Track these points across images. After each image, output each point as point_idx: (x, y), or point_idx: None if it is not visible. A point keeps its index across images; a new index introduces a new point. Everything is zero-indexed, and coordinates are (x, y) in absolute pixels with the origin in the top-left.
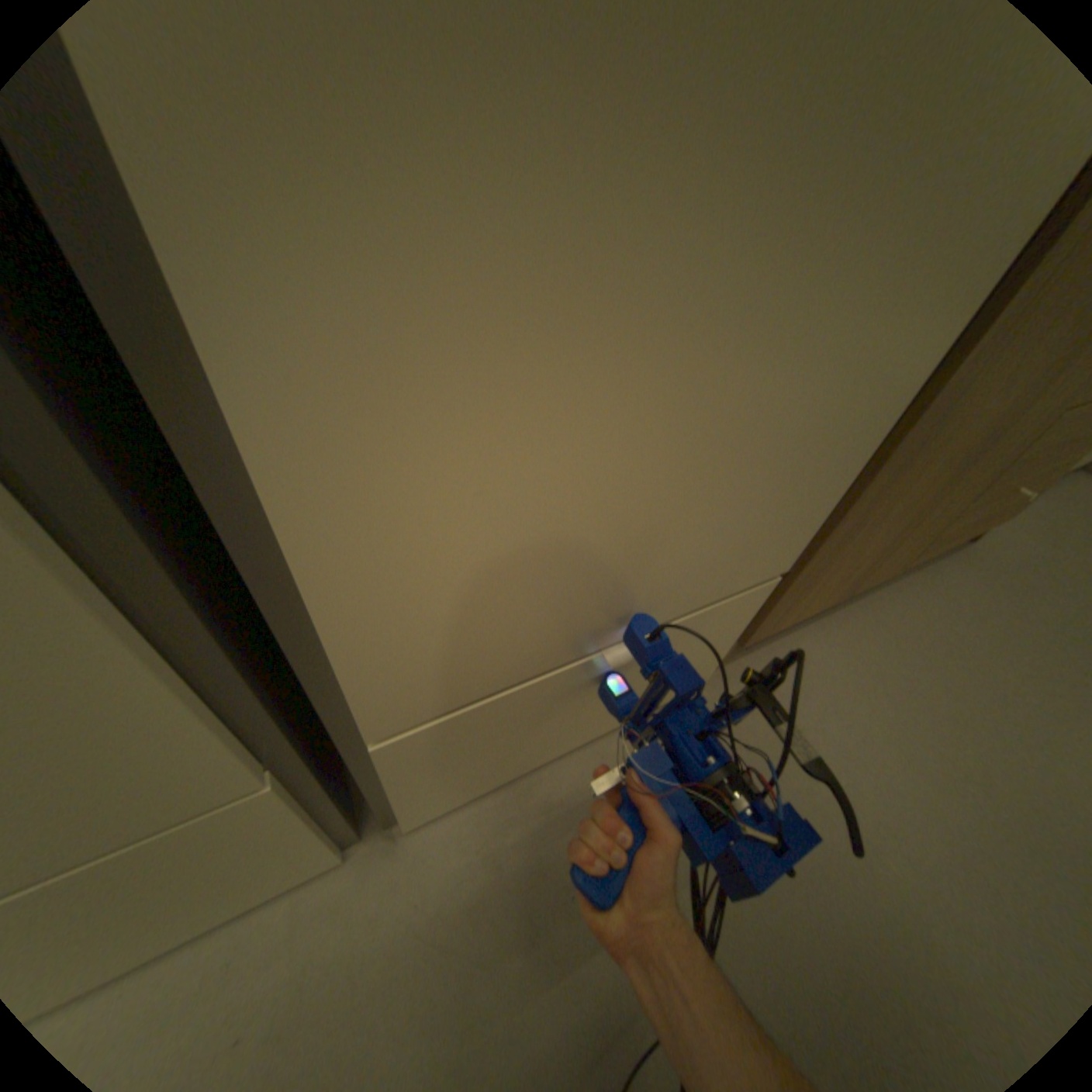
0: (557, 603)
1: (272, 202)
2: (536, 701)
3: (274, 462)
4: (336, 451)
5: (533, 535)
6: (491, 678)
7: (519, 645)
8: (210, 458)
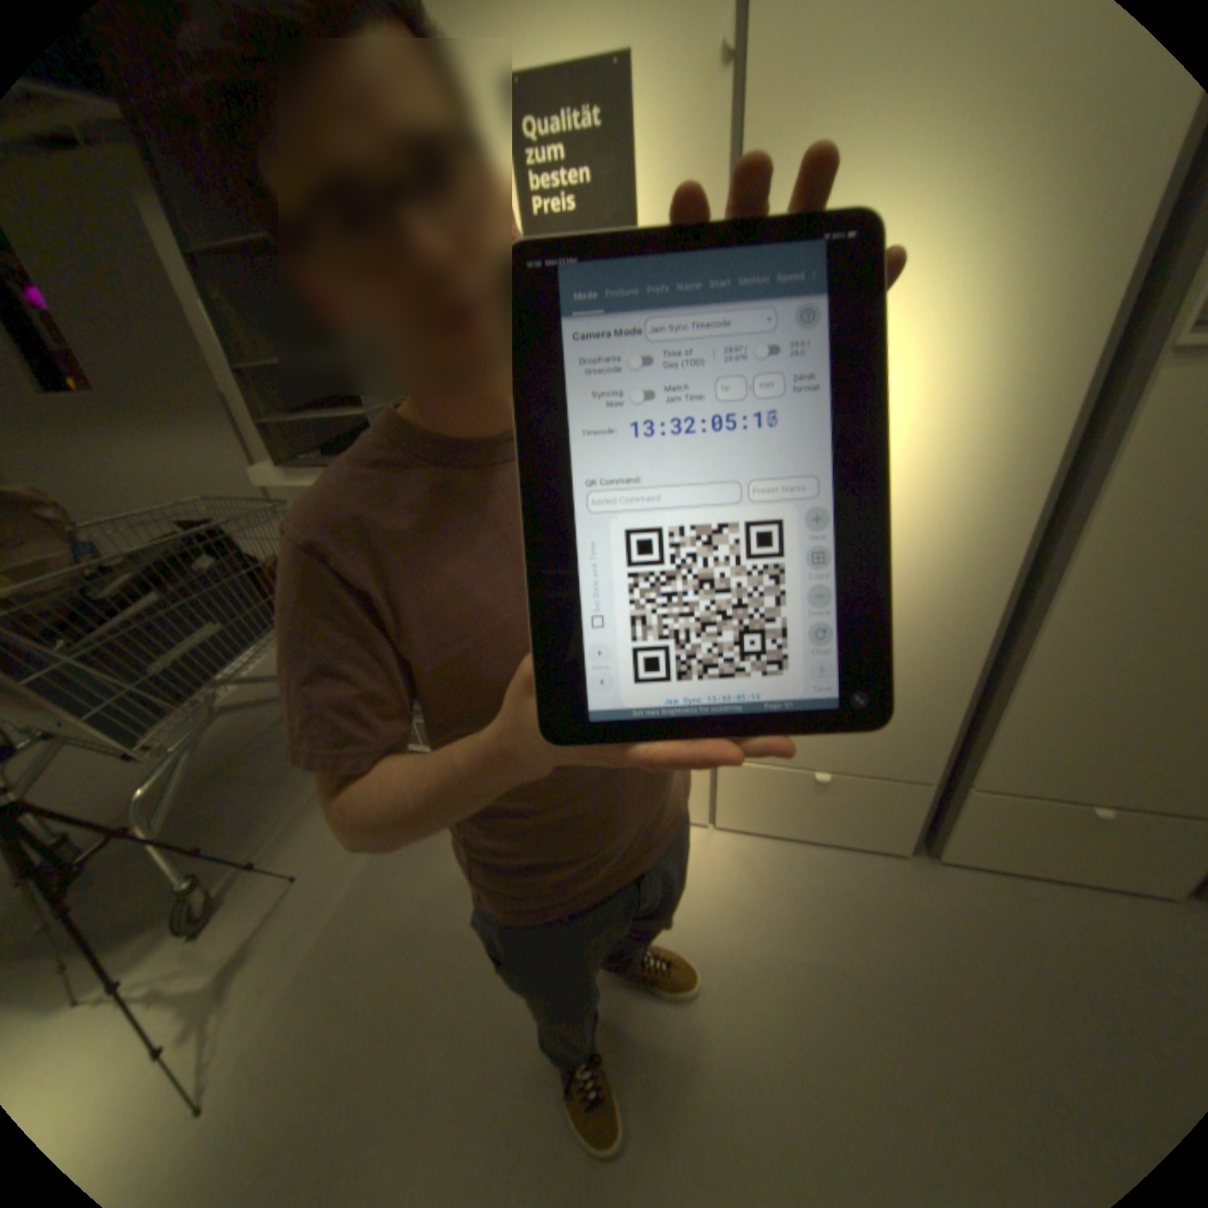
0: (1078, 771)
1: (1049, 668)
2: (1048, 822)
3: (1020, 701)
4: (1033, 703)
5: (1077, 740)
6: (1034, 792)
7: (1054, 783)
8: (1005, 697)
